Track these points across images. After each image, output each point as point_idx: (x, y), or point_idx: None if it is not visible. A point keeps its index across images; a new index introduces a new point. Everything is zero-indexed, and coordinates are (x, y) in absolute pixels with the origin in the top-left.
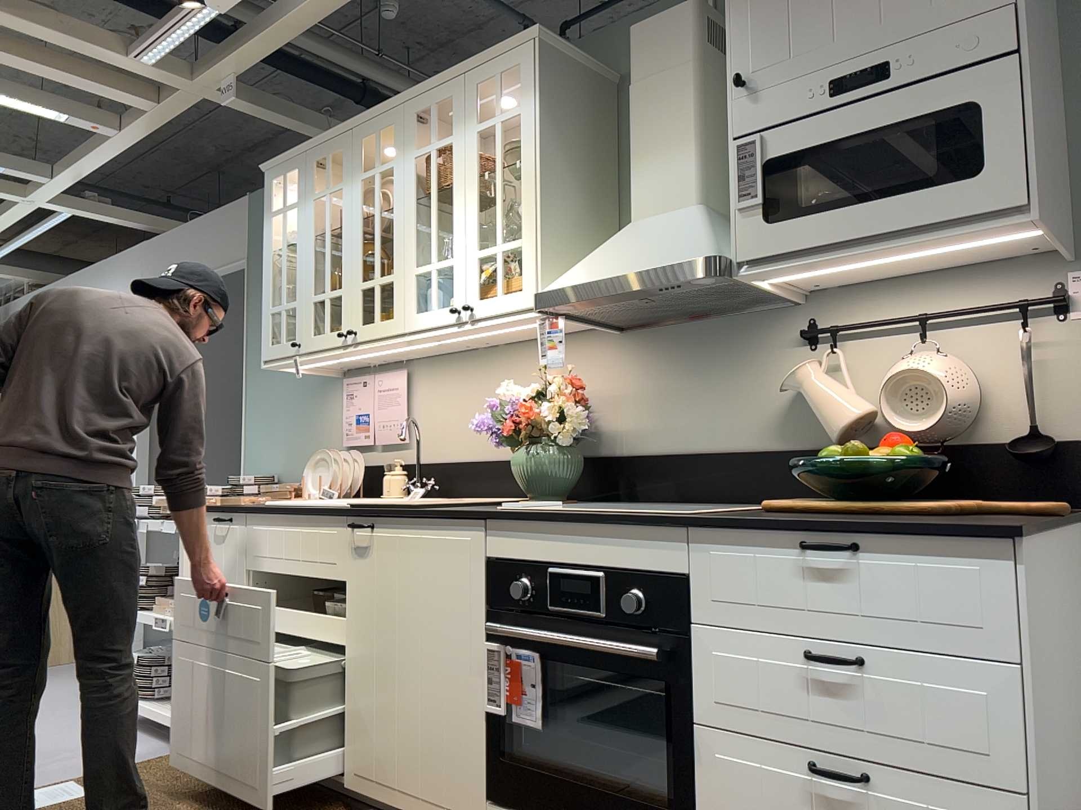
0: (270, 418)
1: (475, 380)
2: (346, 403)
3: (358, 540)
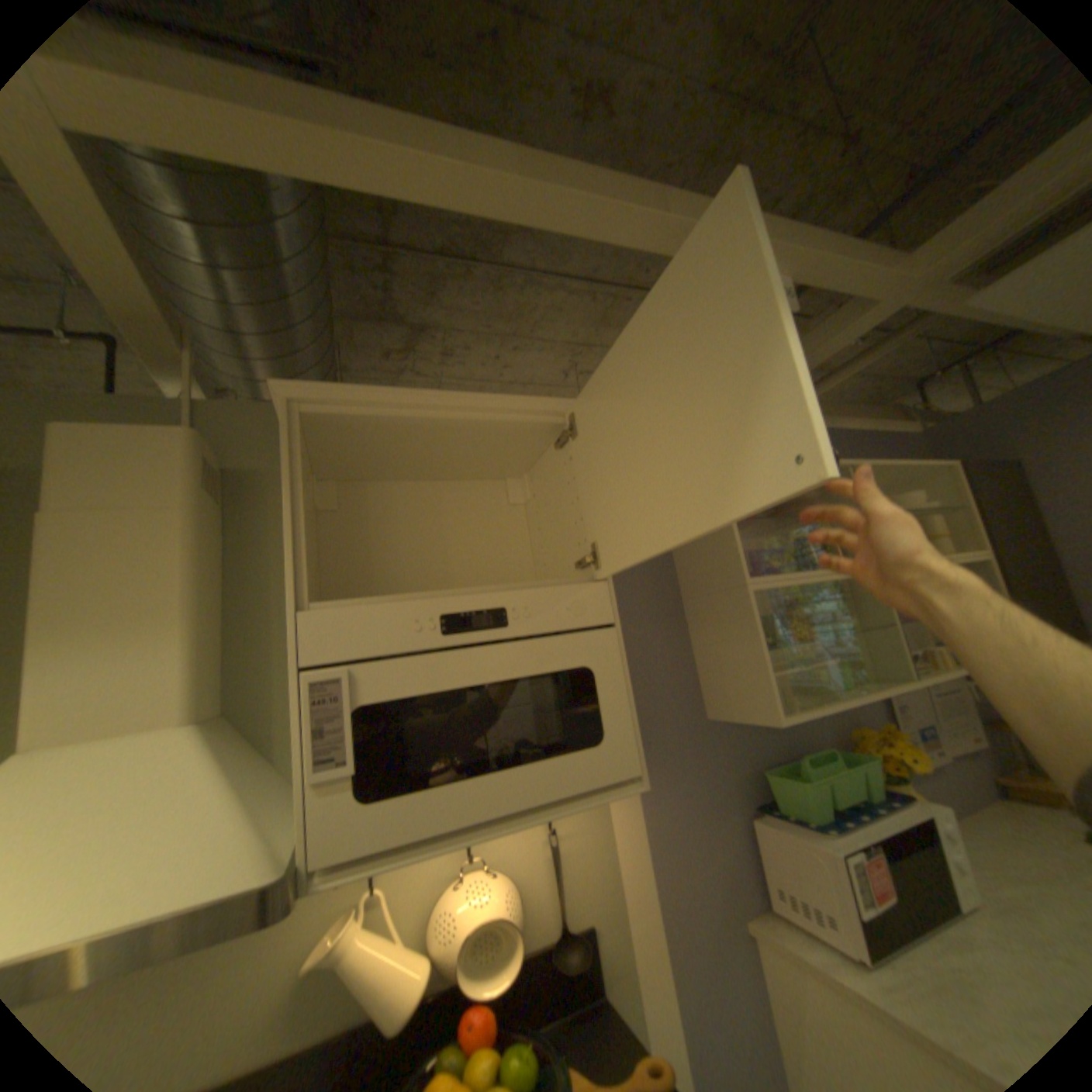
0: None
1: None
2: None
3: None
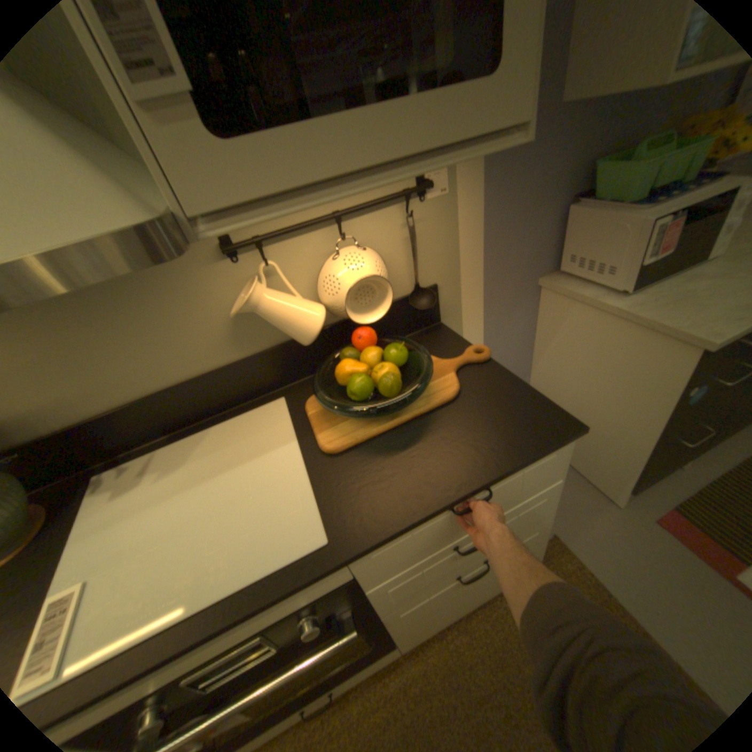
0: None
1: None
2: None
3: None
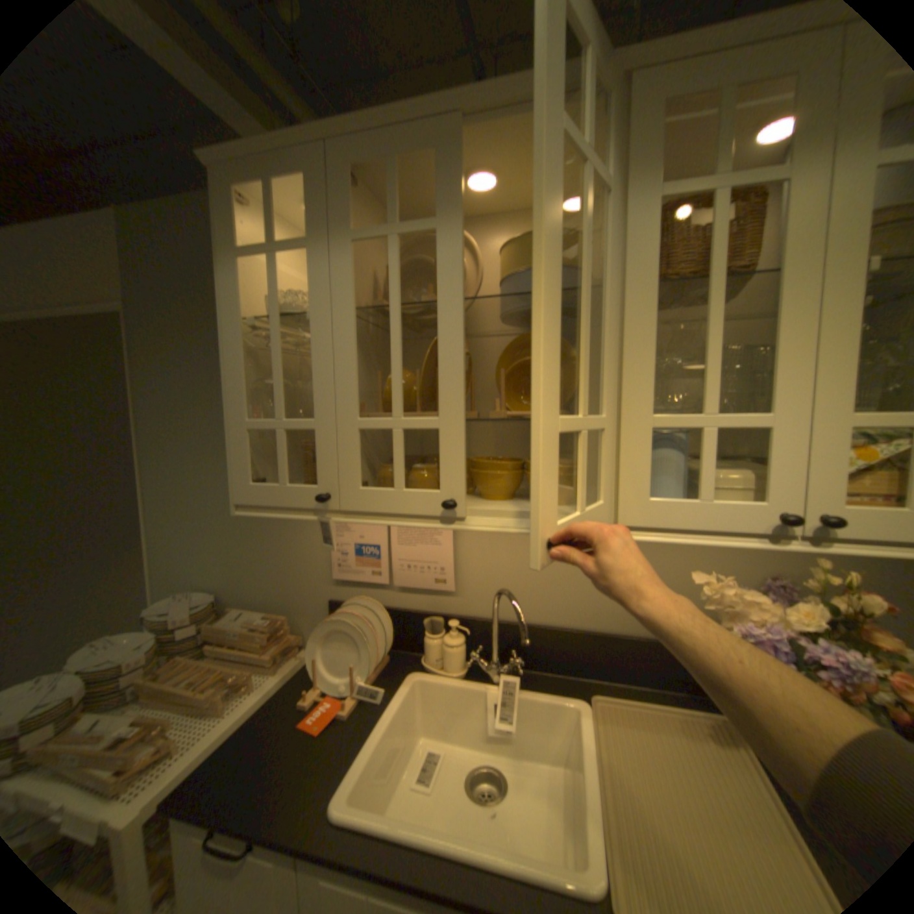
0: (191, 520)
1: None
2: (340, 528)
3: None
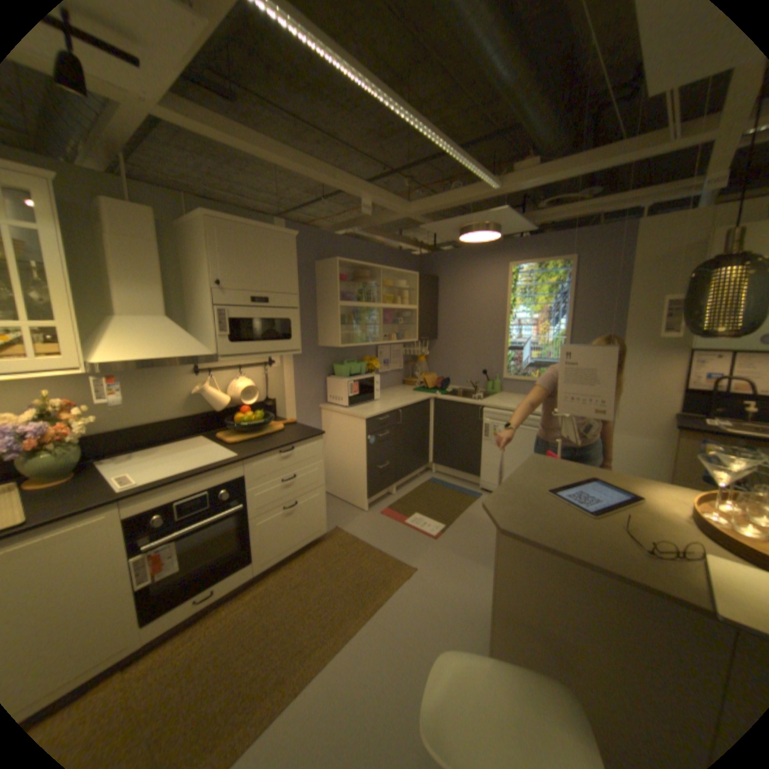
0: None
1: None
2: None
3: None
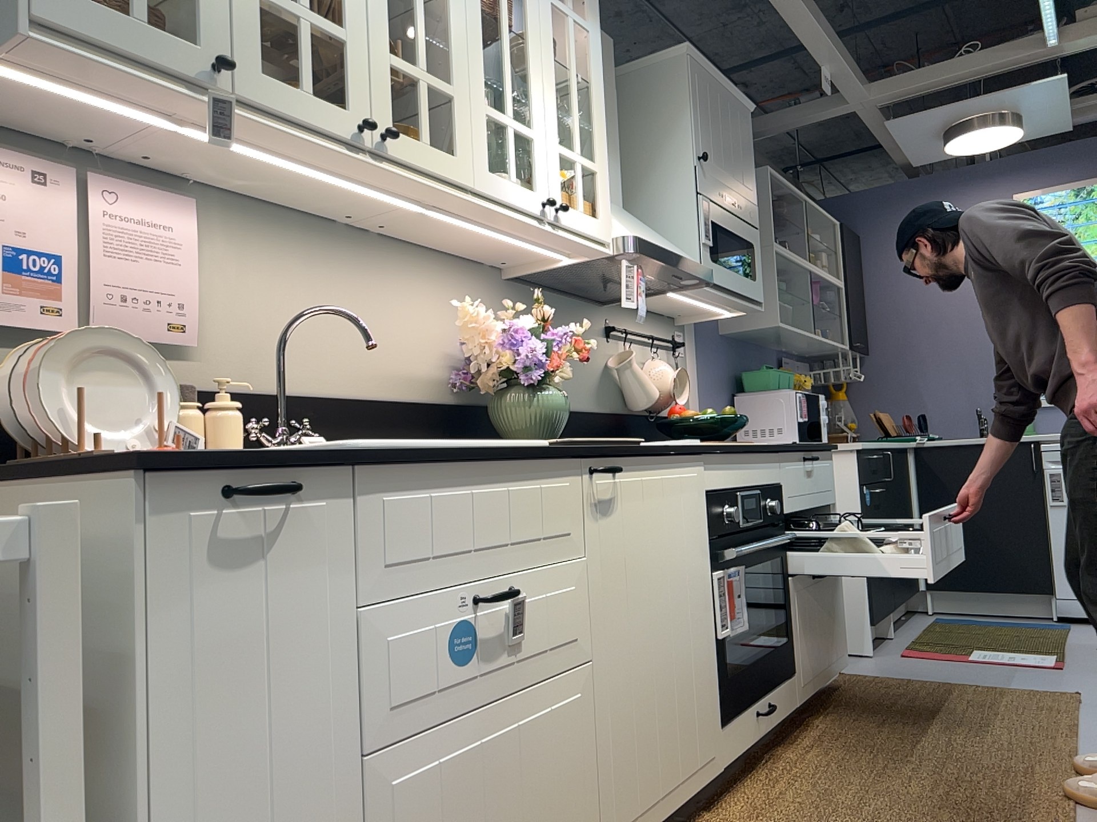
0: None
1: (336, 272)
2: None
3: (602, 491)
